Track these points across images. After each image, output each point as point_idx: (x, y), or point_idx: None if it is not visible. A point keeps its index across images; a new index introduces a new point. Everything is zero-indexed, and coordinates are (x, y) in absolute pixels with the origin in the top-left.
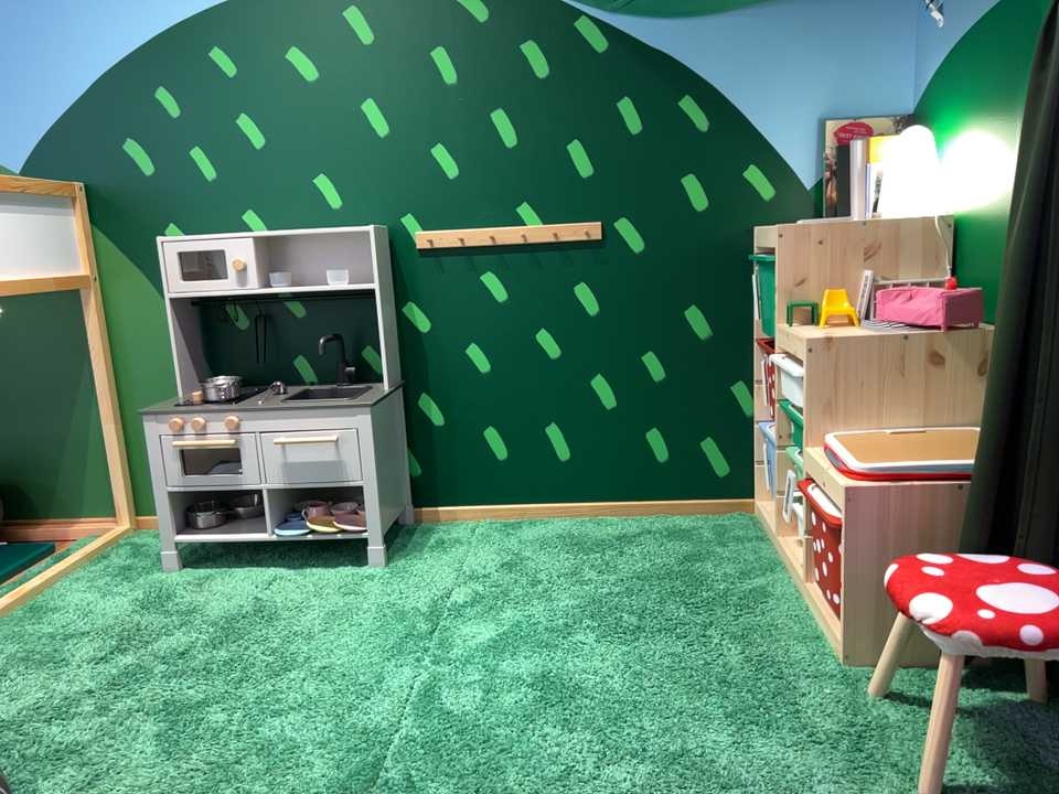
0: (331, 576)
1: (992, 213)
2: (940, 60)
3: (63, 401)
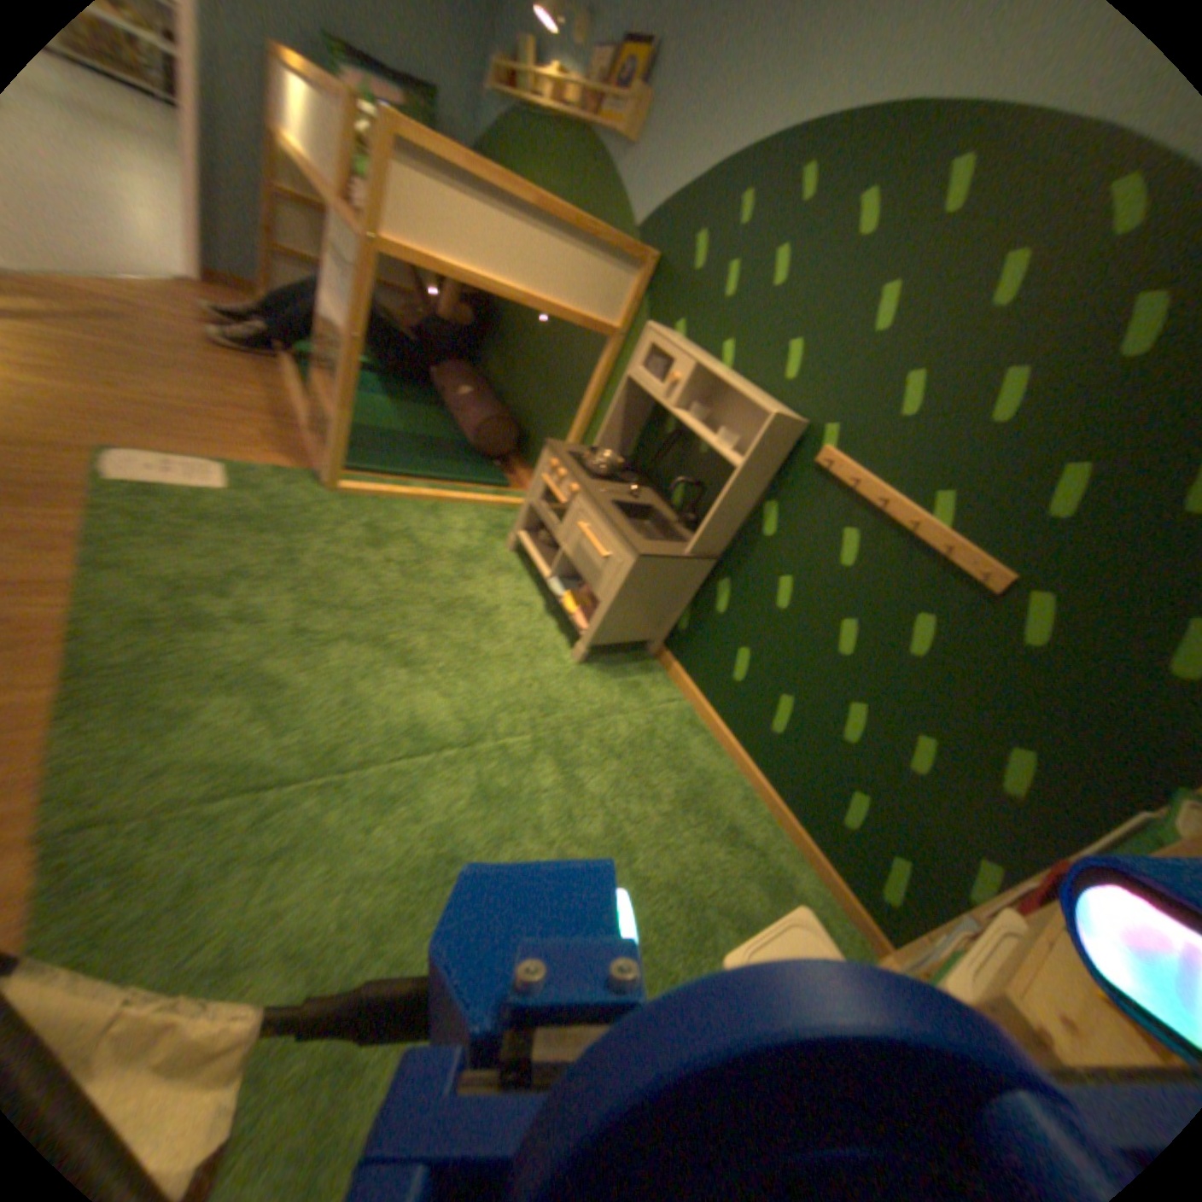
0: (554, 636)
1: None
2: None
3: (571, 407)
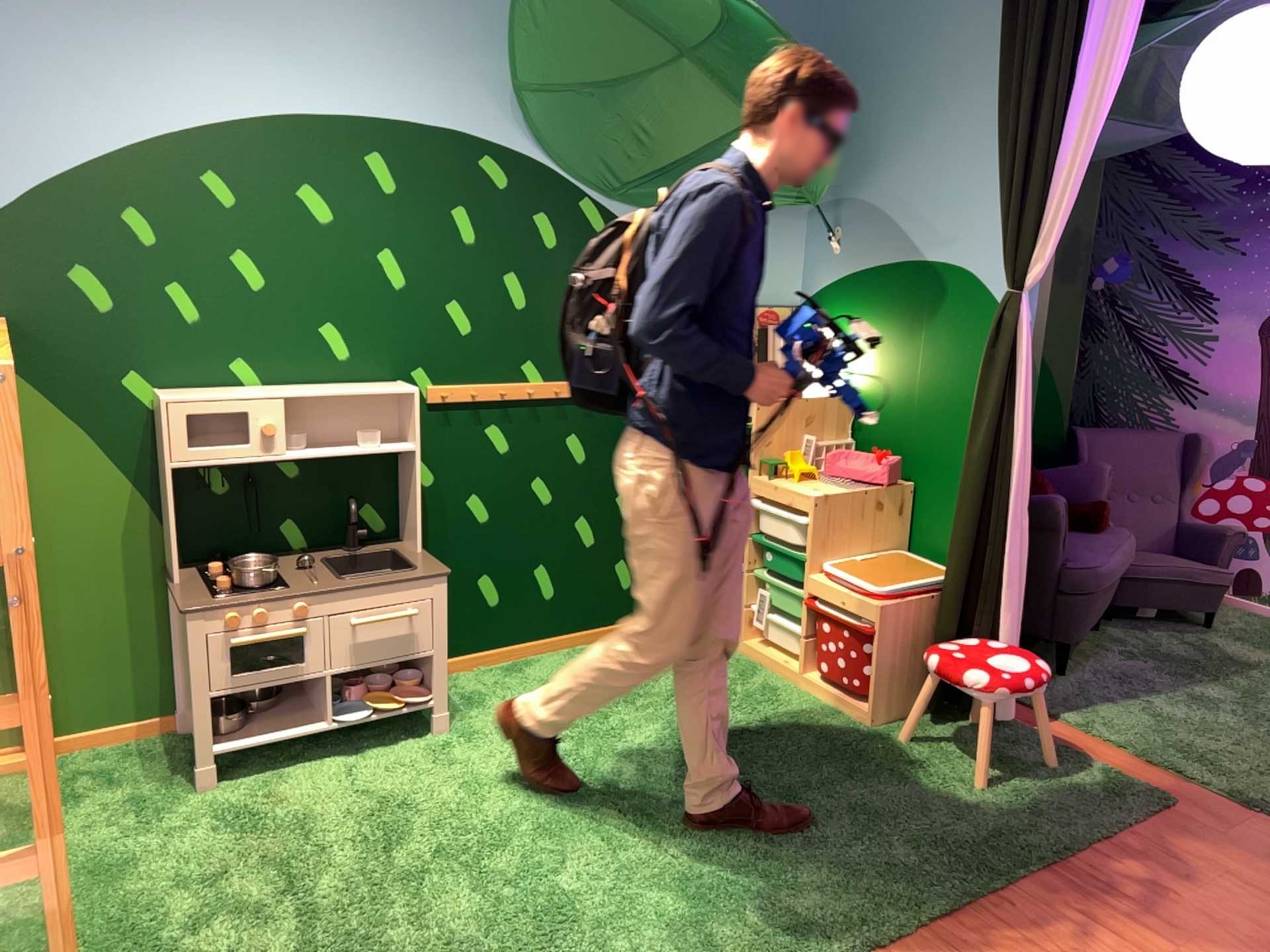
0: (406, 745)
1: (887, 403)
2: (832, 281)
3: None
